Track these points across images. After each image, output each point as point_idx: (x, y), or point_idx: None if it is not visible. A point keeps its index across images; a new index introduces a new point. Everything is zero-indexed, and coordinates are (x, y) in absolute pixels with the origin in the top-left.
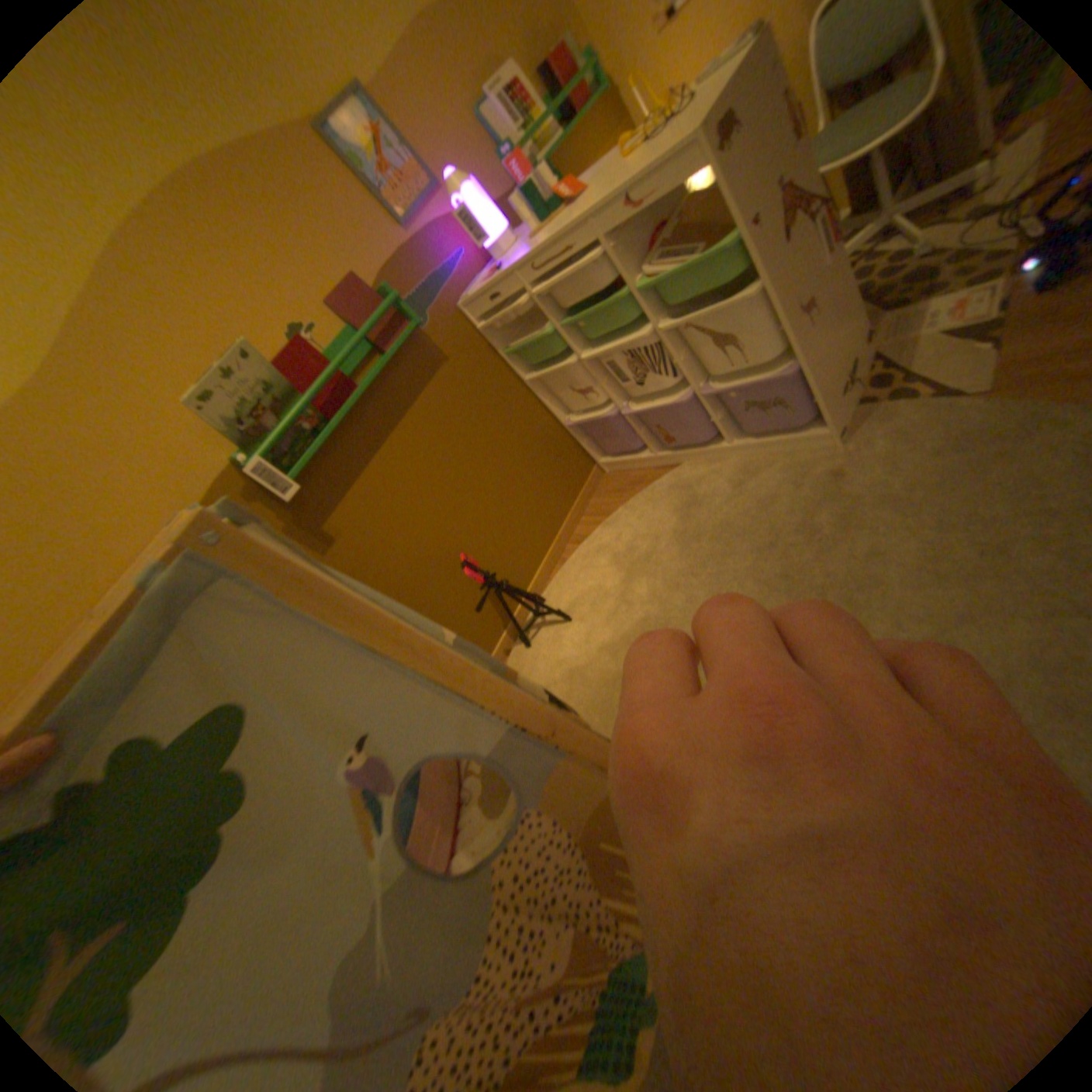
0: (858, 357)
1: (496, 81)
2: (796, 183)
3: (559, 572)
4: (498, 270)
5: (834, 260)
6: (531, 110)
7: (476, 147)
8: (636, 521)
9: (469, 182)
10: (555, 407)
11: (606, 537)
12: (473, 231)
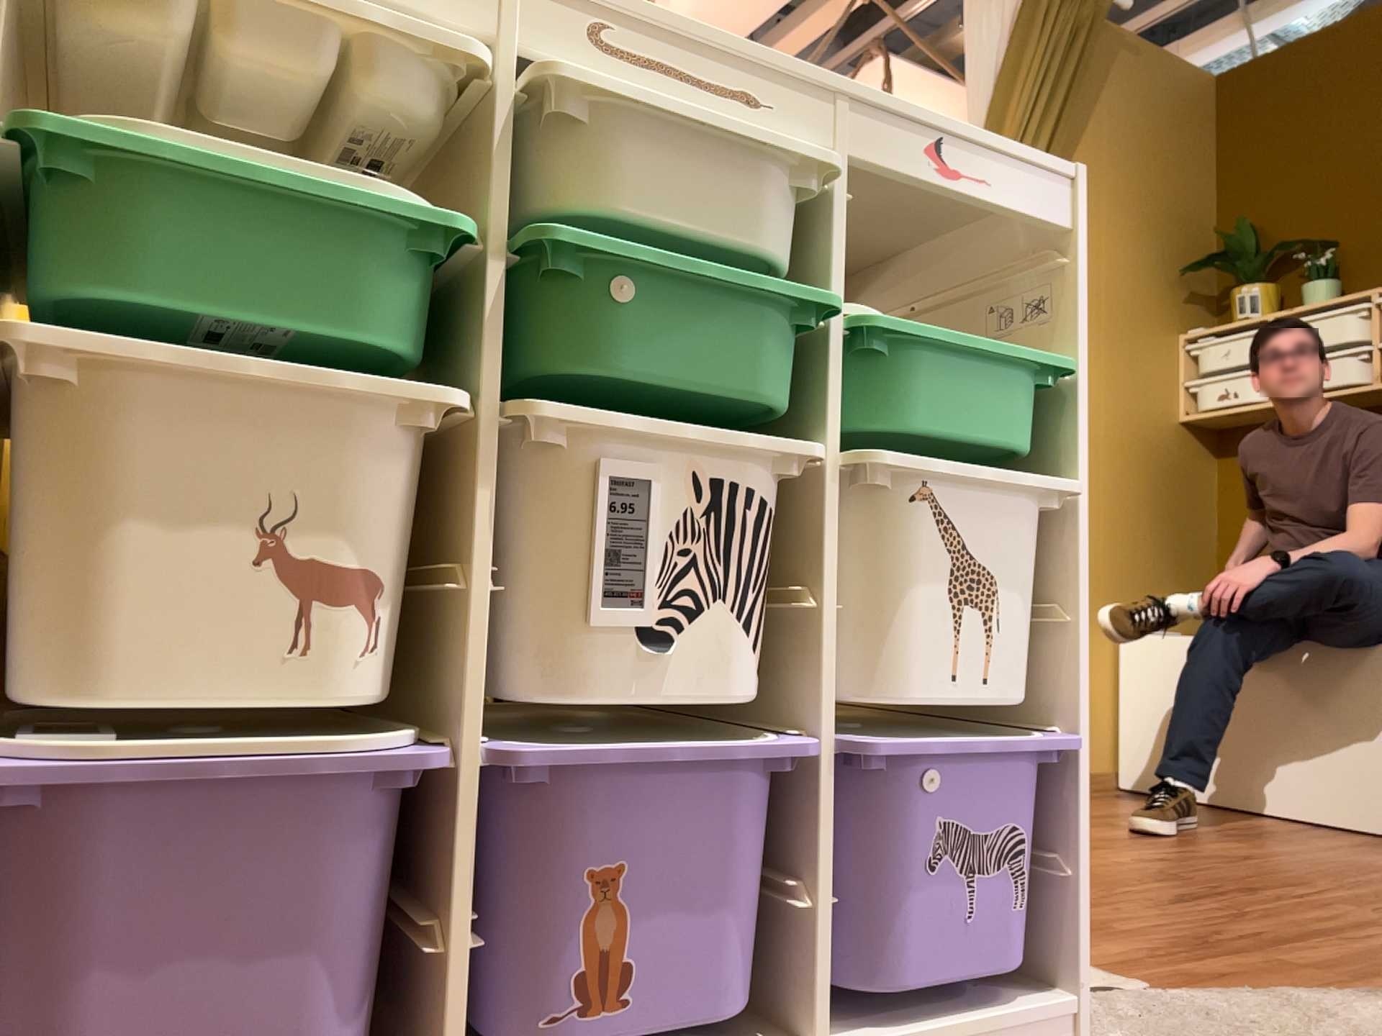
0: None
1: None
2: None
3: None
4: None
5: None
6: None
7: None
8: None
9: None
10: None
11: None
12: None
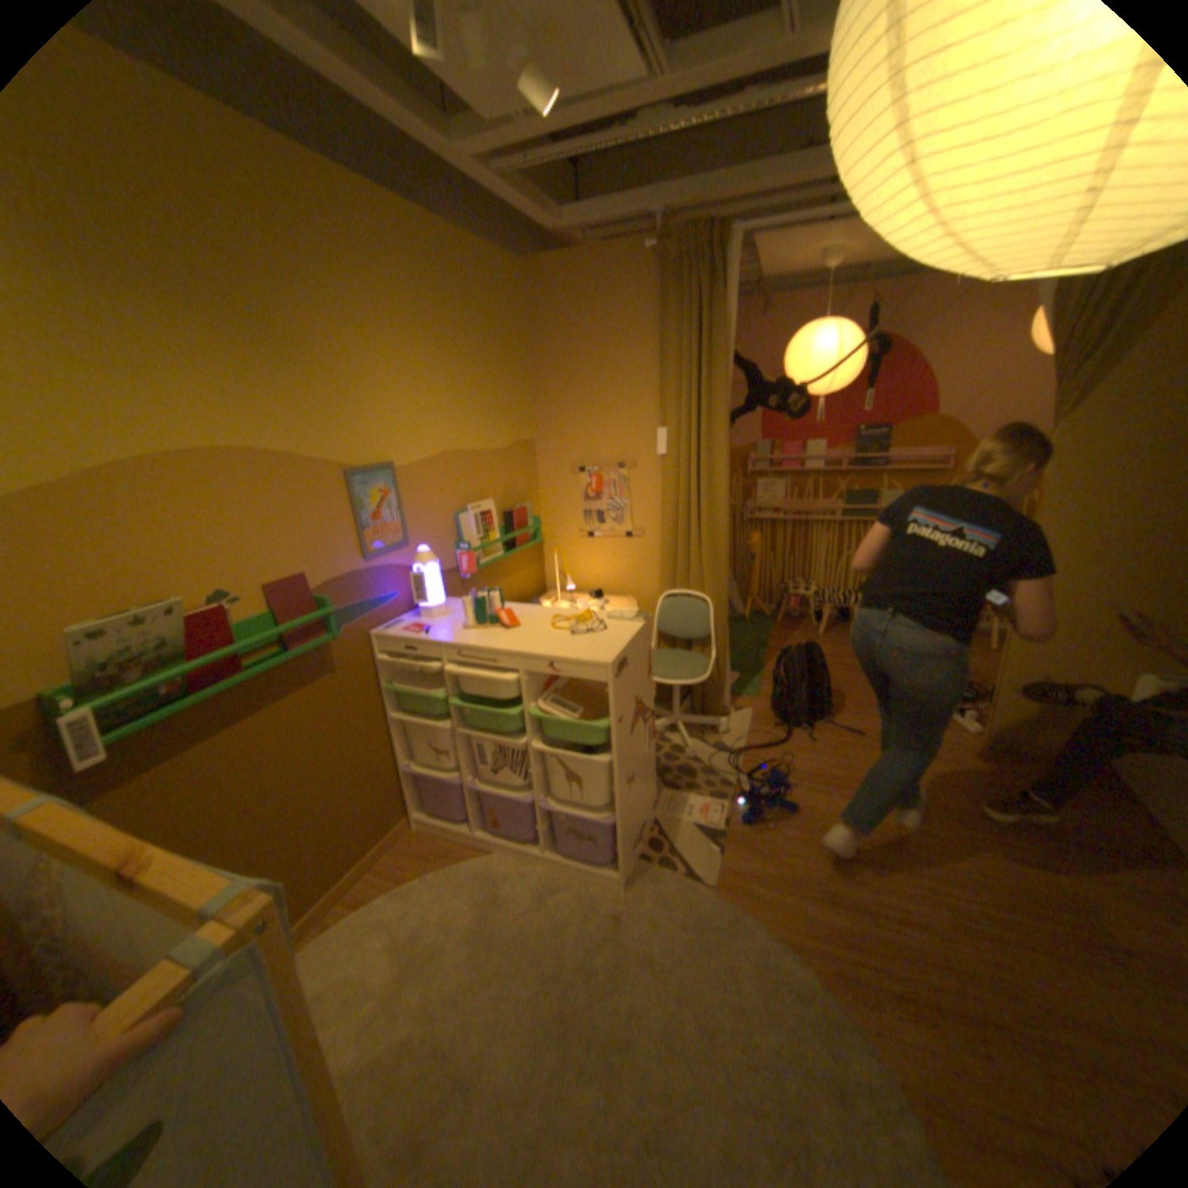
0: (644, 822)
1: (478, 508)
2: (641, 702)
3: (311, 944)
4: (426, 635)
5: (648, 752)
6: (490, 533)
7: (445, 535)
8: (428, 904)
9: (435, 564)
10: (400, 750)
11: (388, 914)
12: (418, 592)
